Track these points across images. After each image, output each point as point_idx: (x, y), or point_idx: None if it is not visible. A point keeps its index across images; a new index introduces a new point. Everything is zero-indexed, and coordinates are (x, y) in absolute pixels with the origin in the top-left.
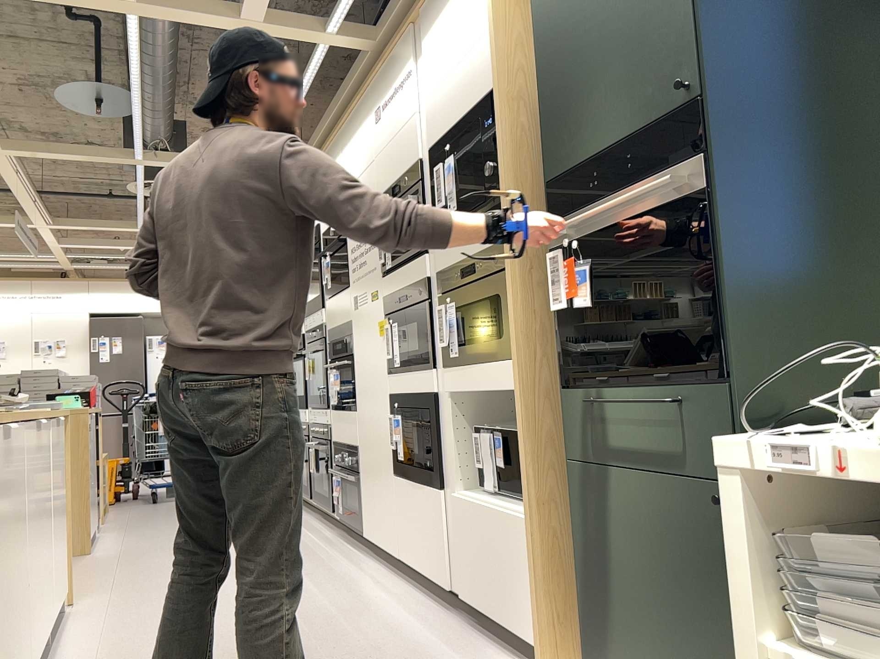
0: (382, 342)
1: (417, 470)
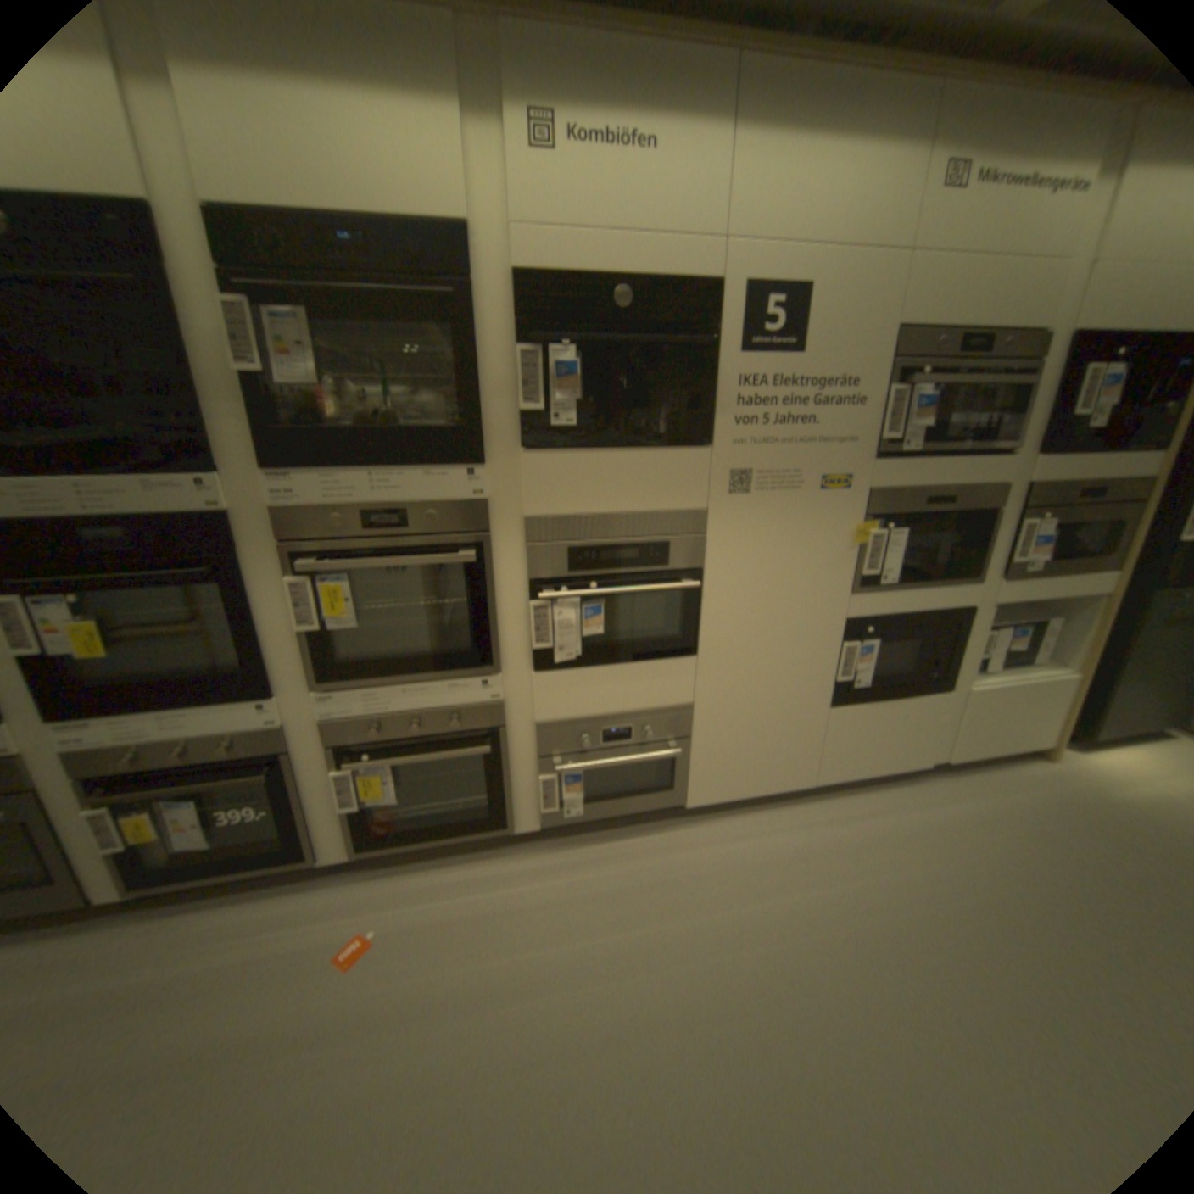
0: (846, 552)
1: (901, 686)
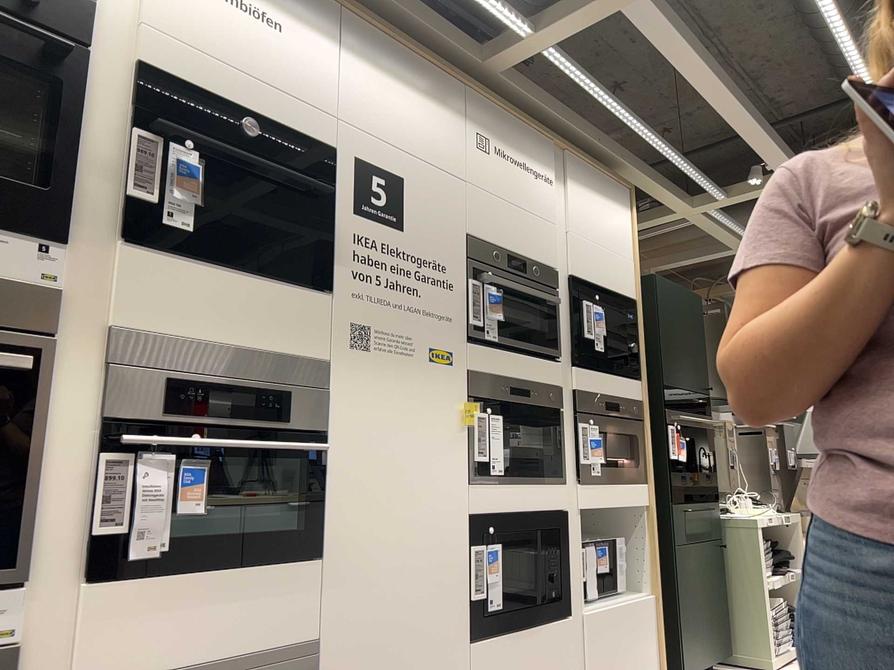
0: (458, 434)
1: (528, 609)
